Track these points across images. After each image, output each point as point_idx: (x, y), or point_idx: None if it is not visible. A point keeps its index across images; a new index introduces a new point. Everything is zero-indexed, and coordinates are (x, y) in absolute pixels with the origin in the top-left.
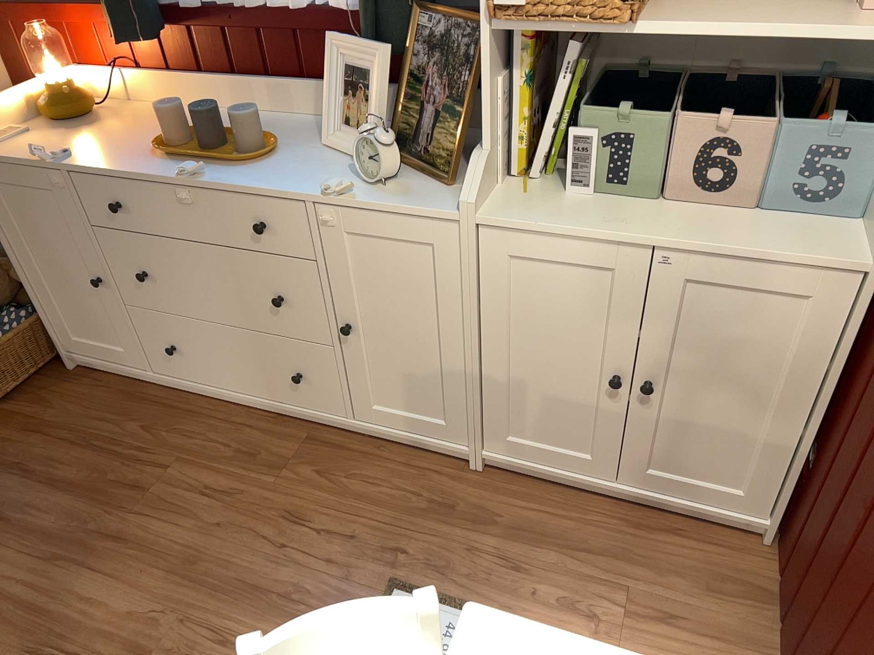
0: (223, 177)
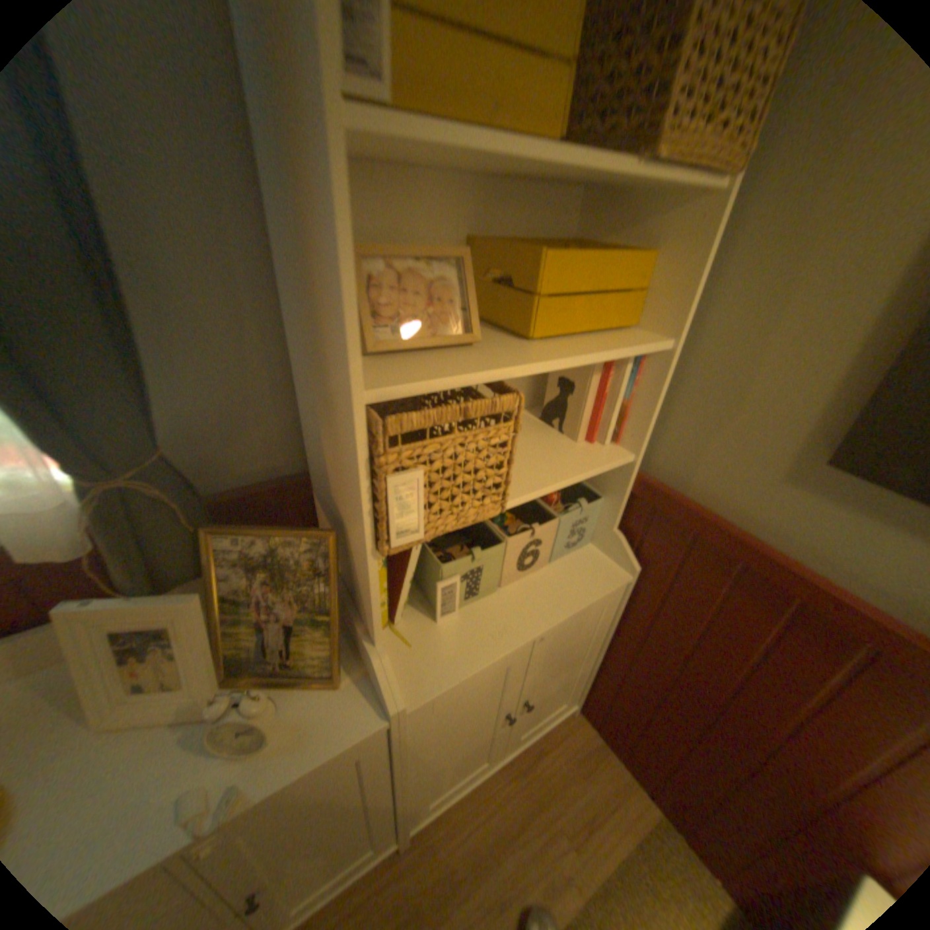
0: None
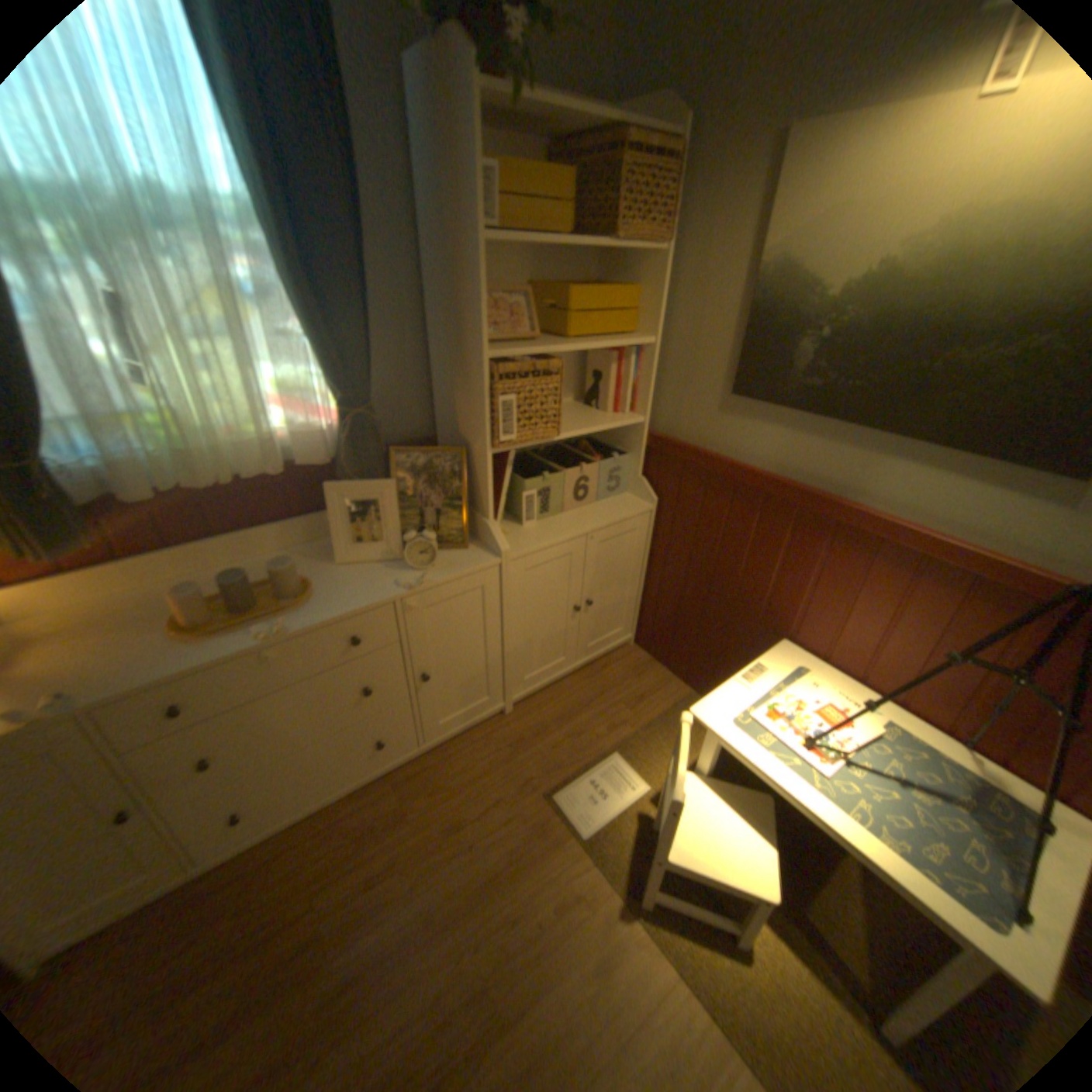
0: (306, 620)
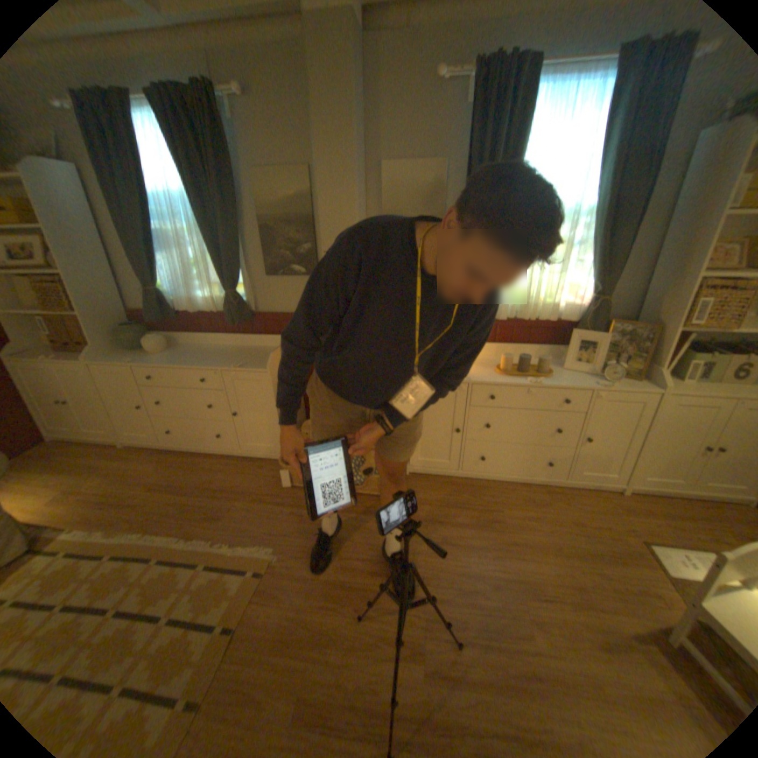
0: (549, 384)
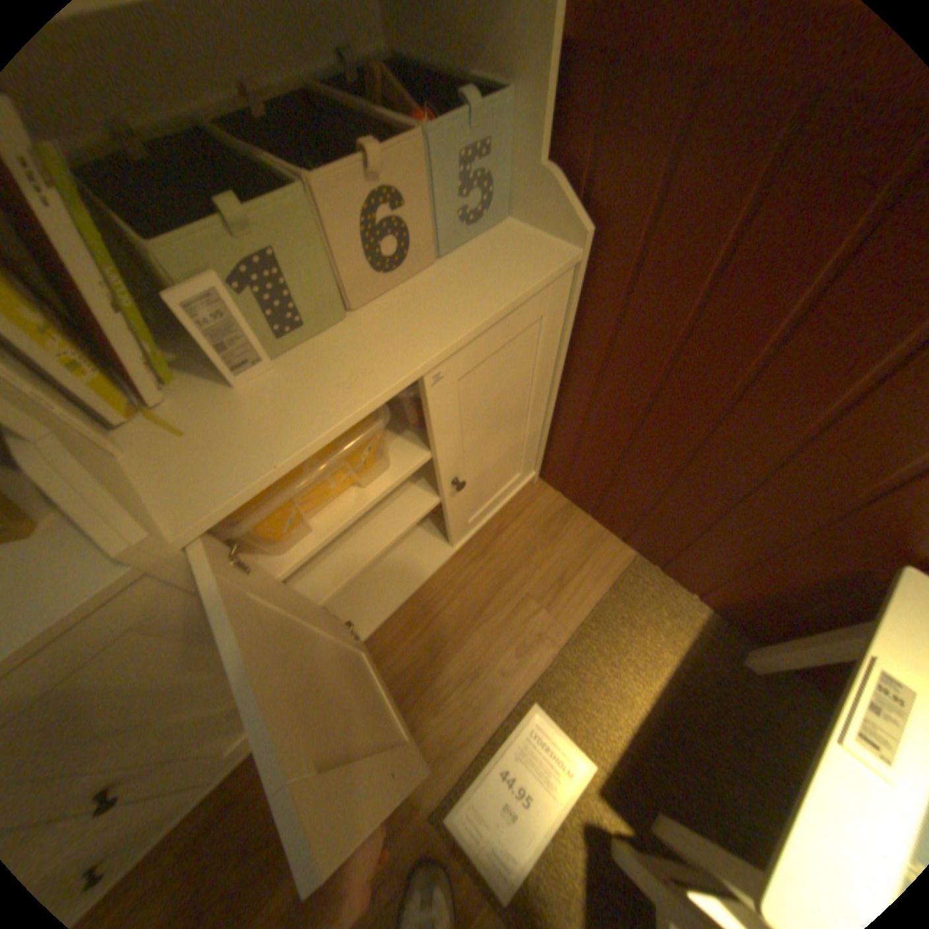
0: None
